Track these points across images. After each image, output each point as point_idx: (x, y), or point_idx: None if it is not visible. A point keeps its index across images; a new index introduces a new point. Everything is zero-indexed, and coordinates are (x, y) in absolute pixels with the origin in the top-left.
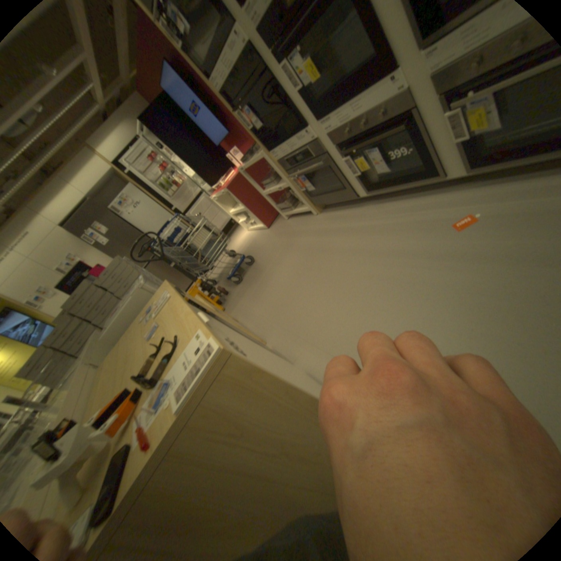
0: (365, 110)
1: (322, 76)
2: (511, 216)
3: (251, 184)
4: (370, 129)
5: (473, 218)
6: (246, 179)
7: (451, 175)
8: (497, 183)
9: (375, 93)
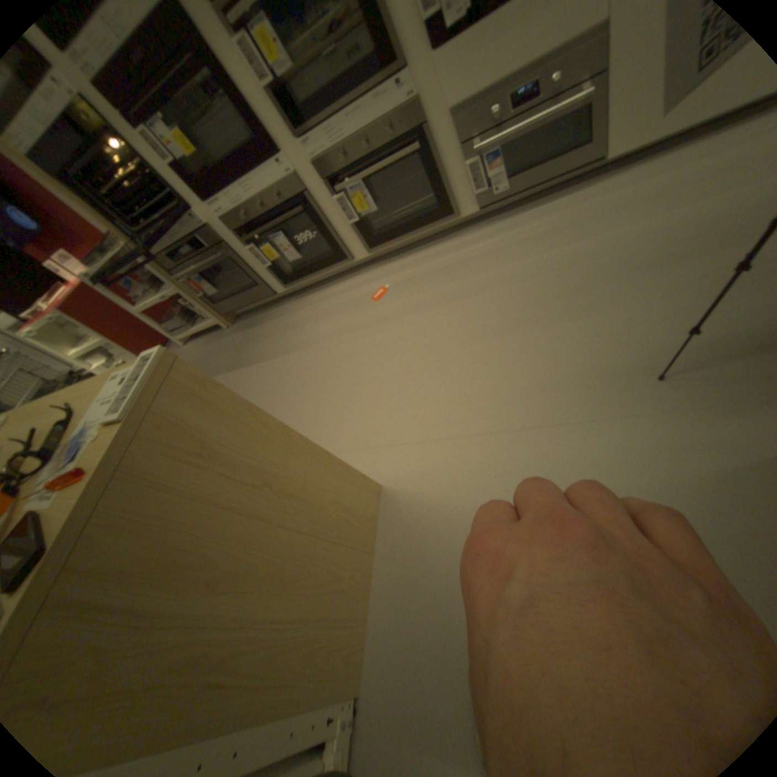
0: (258, 190)
1: (198, 153)
2: (408, 280)
3: (108, 302)
4: (269, 212)
5: (385, 288)
6: (96, 294)
7: (357, 256)
8: (393, 260)
9: (265, 173)
